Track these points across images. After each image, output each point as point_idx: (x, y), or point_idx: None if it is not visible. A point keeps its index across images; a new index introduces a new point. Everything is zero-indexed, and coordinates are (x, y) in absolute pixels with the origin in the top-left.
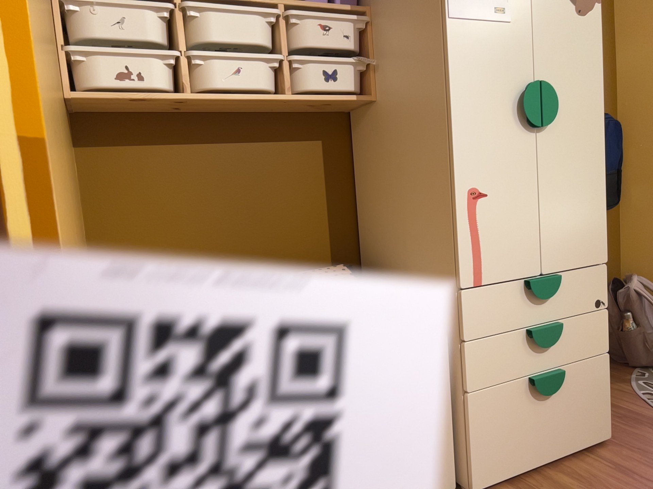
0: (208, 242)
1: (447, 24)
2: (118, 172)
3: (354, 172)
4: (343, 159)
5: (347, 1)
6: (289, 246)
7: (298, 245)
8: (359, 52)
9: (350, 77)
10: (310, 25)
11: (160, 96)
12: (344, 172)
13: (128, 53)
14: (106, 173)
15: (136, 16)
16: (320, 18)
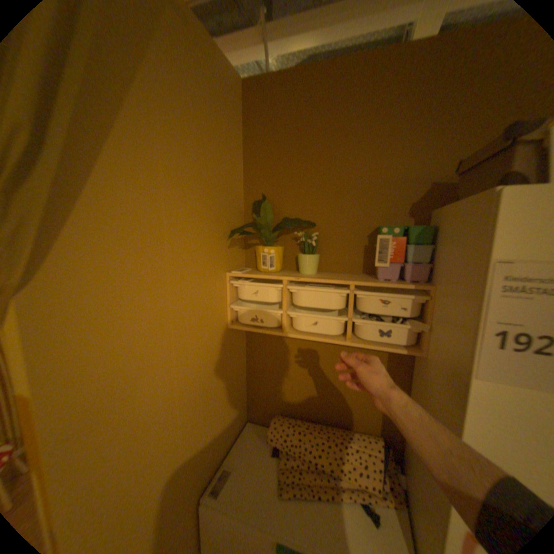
0: (300, 391)
1: (472, 381)
2: (261, 345)
3: (411, 380)
4: (403, 369)
5: (416, 276)
6: (349, 410)
7: (356, 412)
8: (421, 313)
9: (403, 337)
10: (372, 300)
11: (269, 332)
12: (402, 378)
13: (256, 309)
14: (257, 345)
15: (262, 290)
16: (380, 296)
